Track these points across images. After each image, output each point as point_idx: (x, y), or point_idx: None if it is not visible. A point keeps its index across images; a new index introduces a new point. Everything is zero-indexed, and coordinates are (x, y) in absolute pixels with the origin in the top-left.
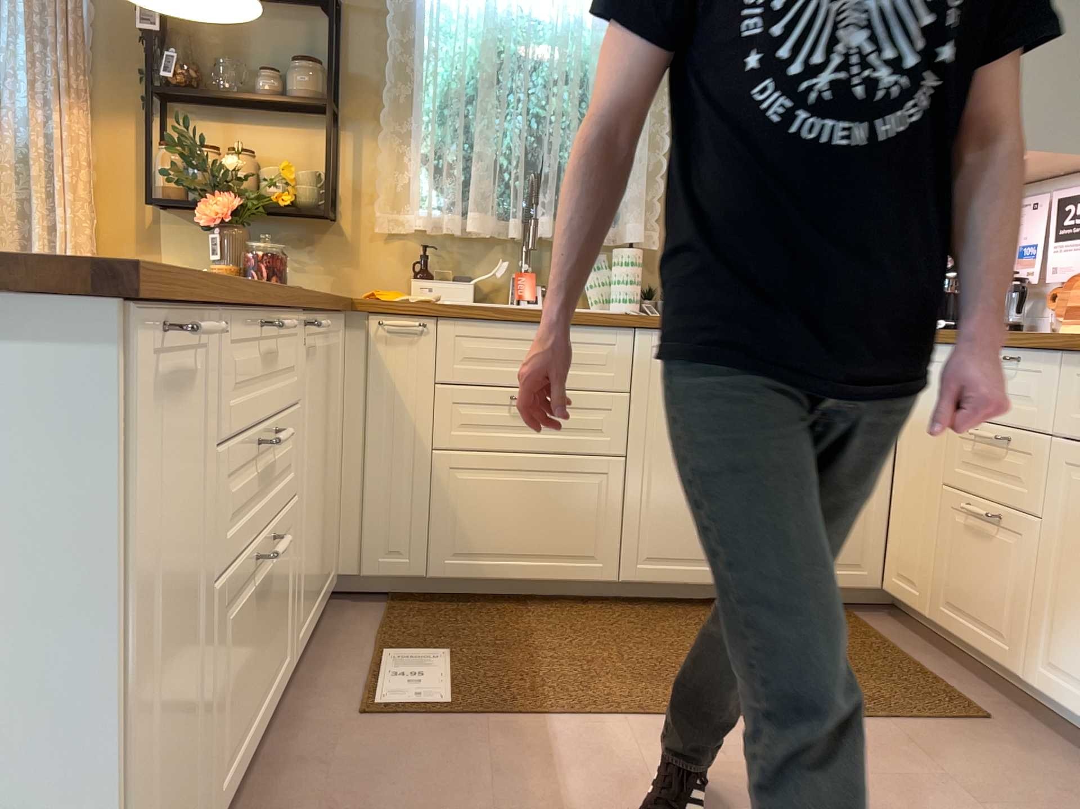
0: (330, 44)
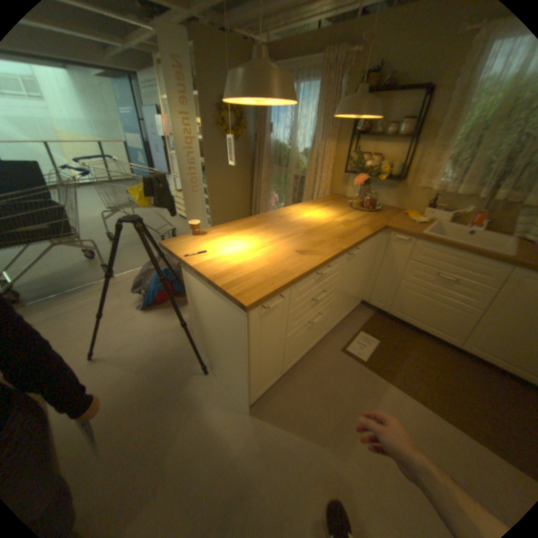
0: (423, 105)
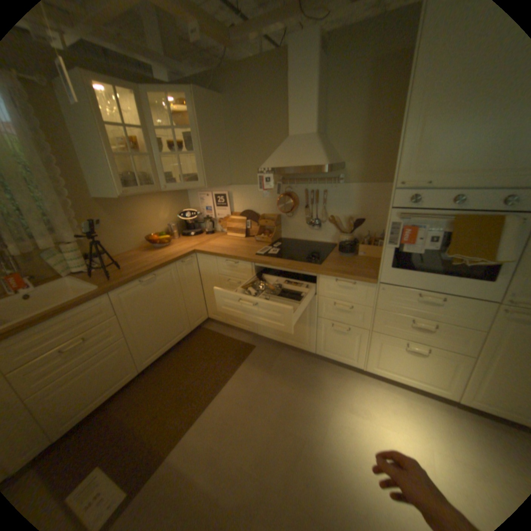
0: None
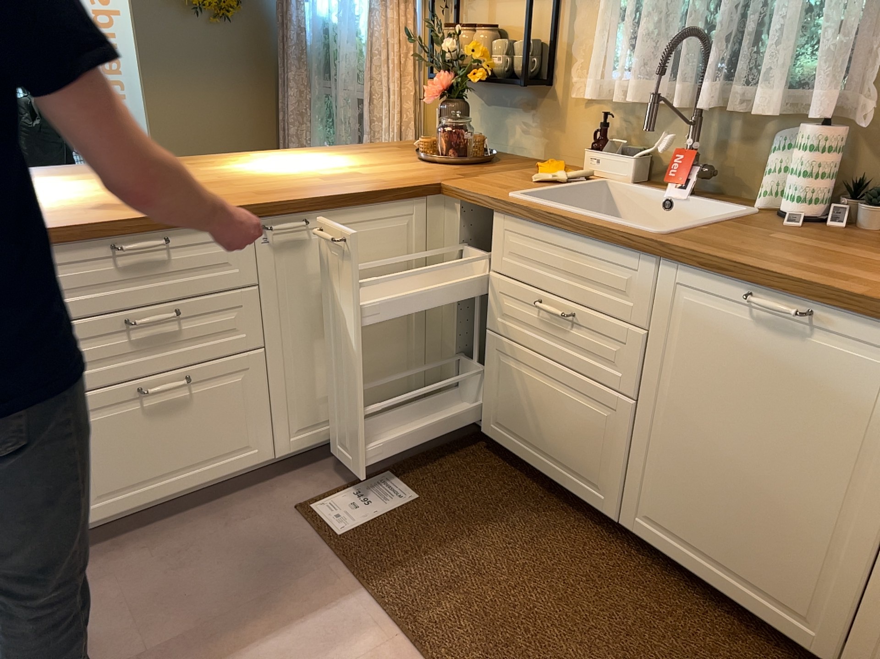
0: None
